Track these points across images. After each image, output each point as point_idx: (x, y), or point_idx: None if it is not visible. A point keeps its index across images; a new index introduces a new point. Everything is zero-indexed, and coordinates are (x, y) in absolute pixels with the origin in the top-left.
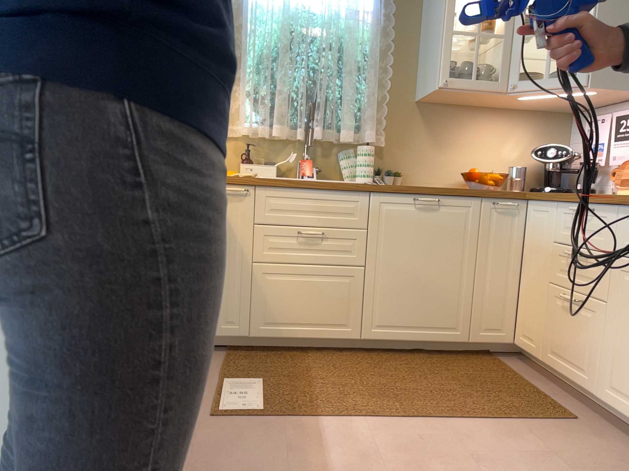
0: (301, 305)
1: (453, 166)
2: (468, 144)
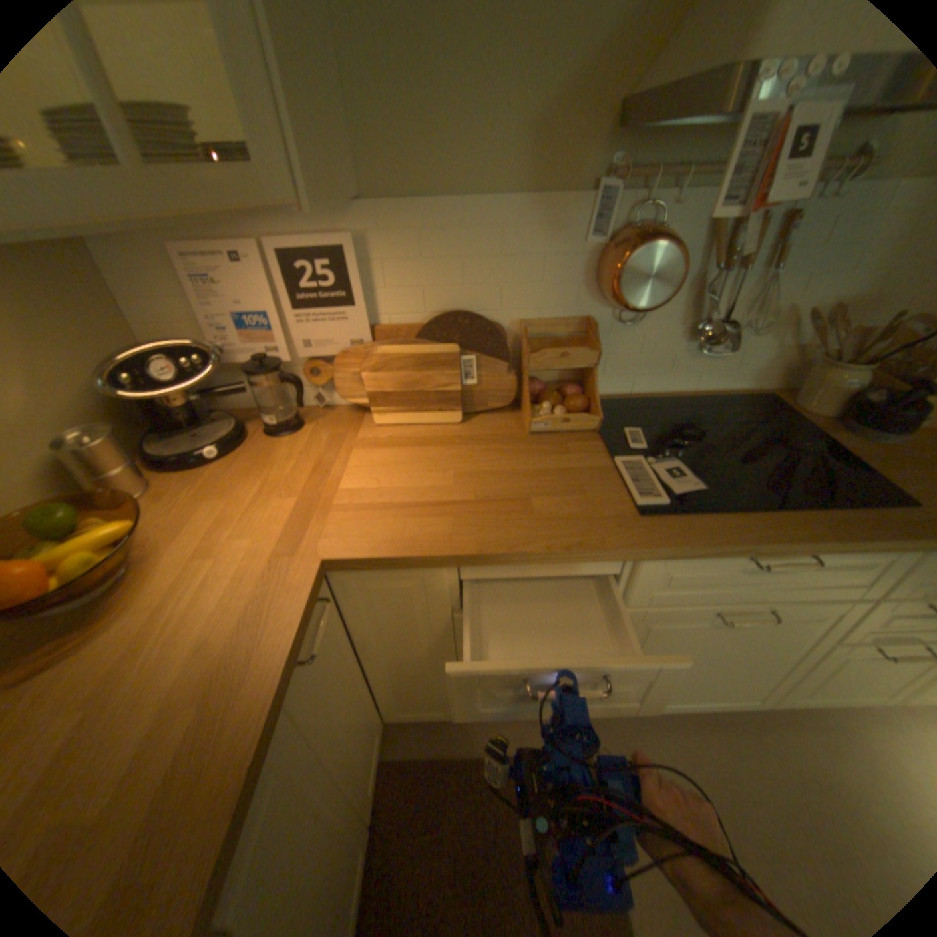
0: None
1: None
2: None
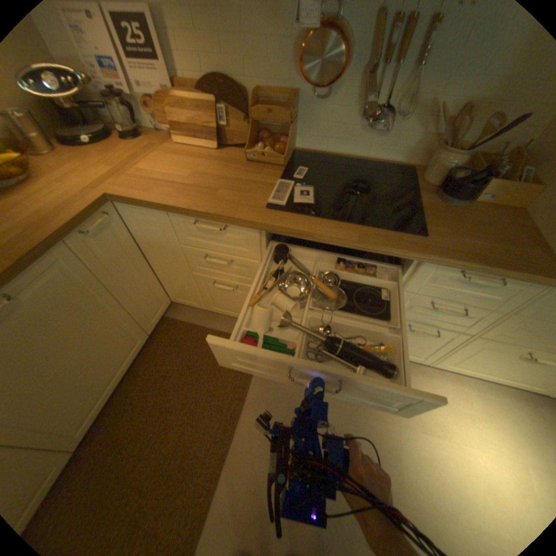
0: None
1: None
2: None
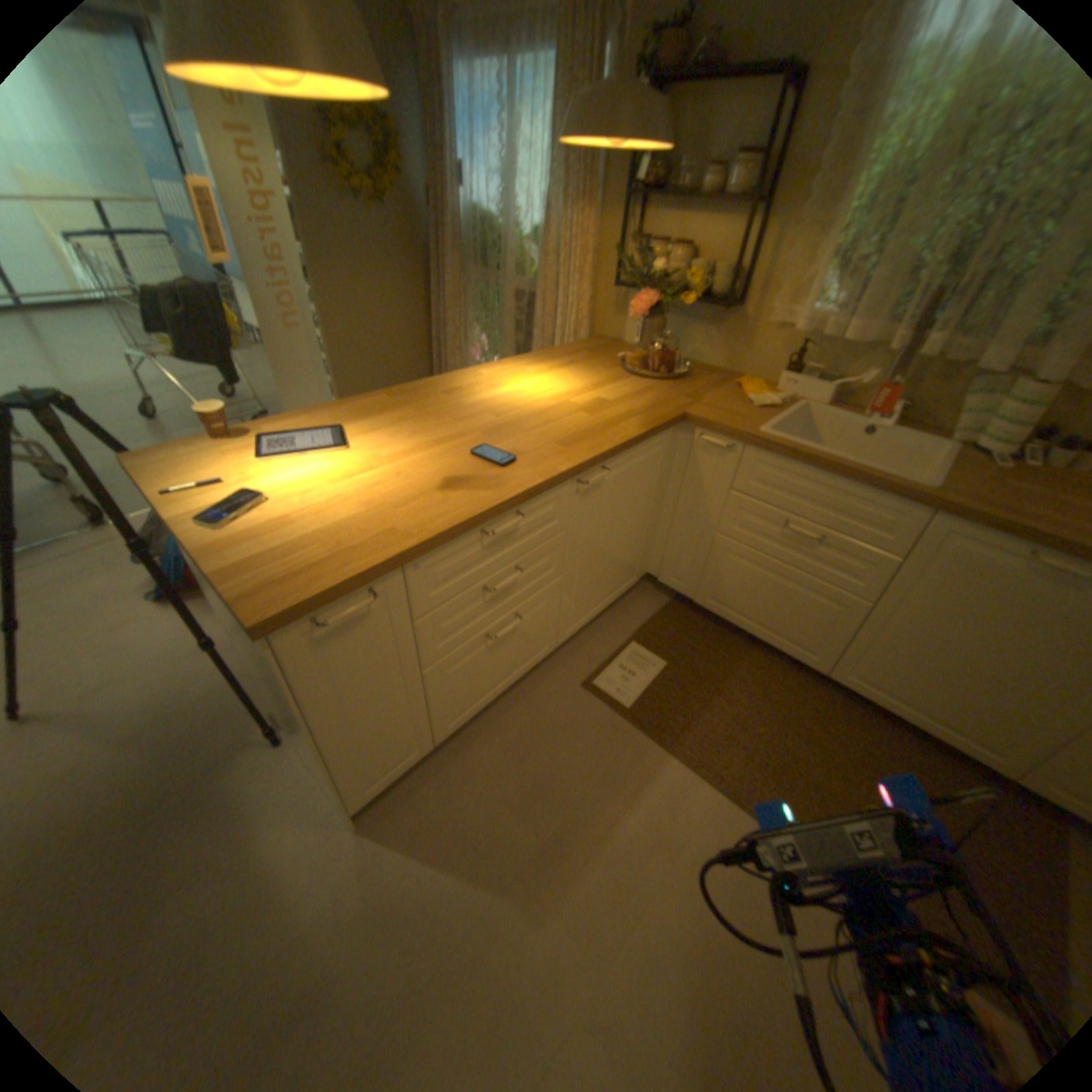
0: (762, 604)
1: None
2: None
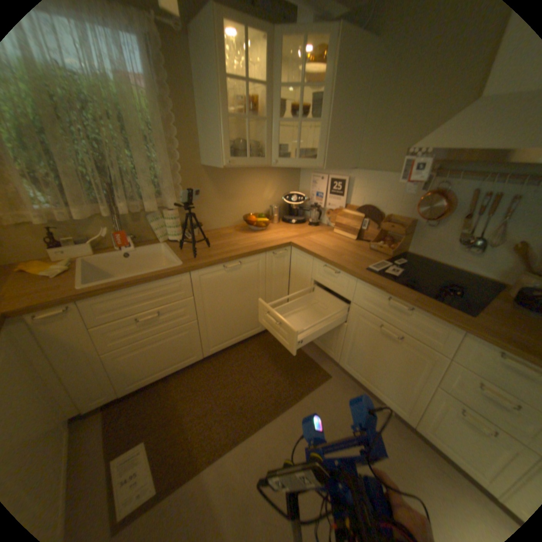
0: (155, 362)
1: (235, 212)
2: (242, 194)
